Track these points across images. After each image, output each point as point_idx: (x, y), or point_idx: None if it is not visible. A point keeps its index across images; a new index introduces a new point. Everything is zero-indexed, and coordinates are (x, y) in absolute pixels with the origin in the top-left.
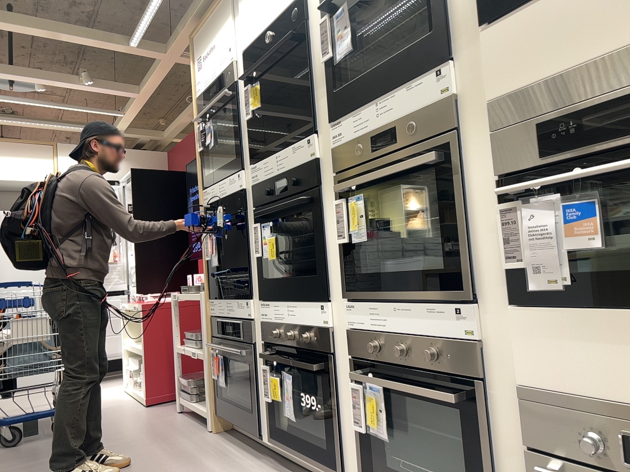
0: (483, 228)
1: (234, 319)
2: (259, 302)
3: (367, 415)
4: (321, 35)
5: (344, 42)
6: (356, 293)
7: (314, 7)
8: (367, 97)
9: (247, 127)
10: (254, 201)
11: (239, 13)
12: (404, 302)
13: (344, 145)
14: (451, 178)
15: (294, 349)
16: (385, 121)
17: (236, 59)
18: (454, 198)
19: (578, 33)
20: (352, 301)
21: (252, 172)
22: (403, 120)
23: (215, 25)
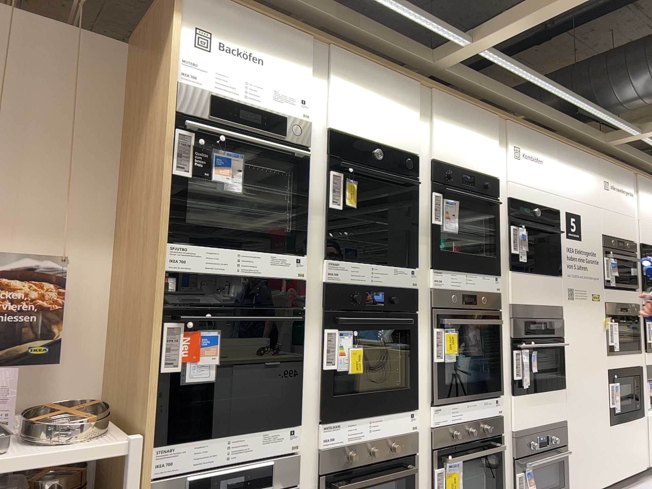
0: (503, 359)
1: (252, 461)
2: (322, 425)
3: (443, 487)
4: (432, 201)
5: (453, 224)
6: (444, 398)
7: (424, 173)
8: (460, 268)
9: (321, 211)
10: (327, 302)
11: (334, 84)
12: (472, 400)
13: (442, 290)
14: (498, 333)
15: (371, 464)
16: (471, 289)
17: (311, 121)
18: (499, 343)
19: (533, 293)
20: (439, 405)
21: (330, 269)
22: (478, 293)
23: (273, 40)
